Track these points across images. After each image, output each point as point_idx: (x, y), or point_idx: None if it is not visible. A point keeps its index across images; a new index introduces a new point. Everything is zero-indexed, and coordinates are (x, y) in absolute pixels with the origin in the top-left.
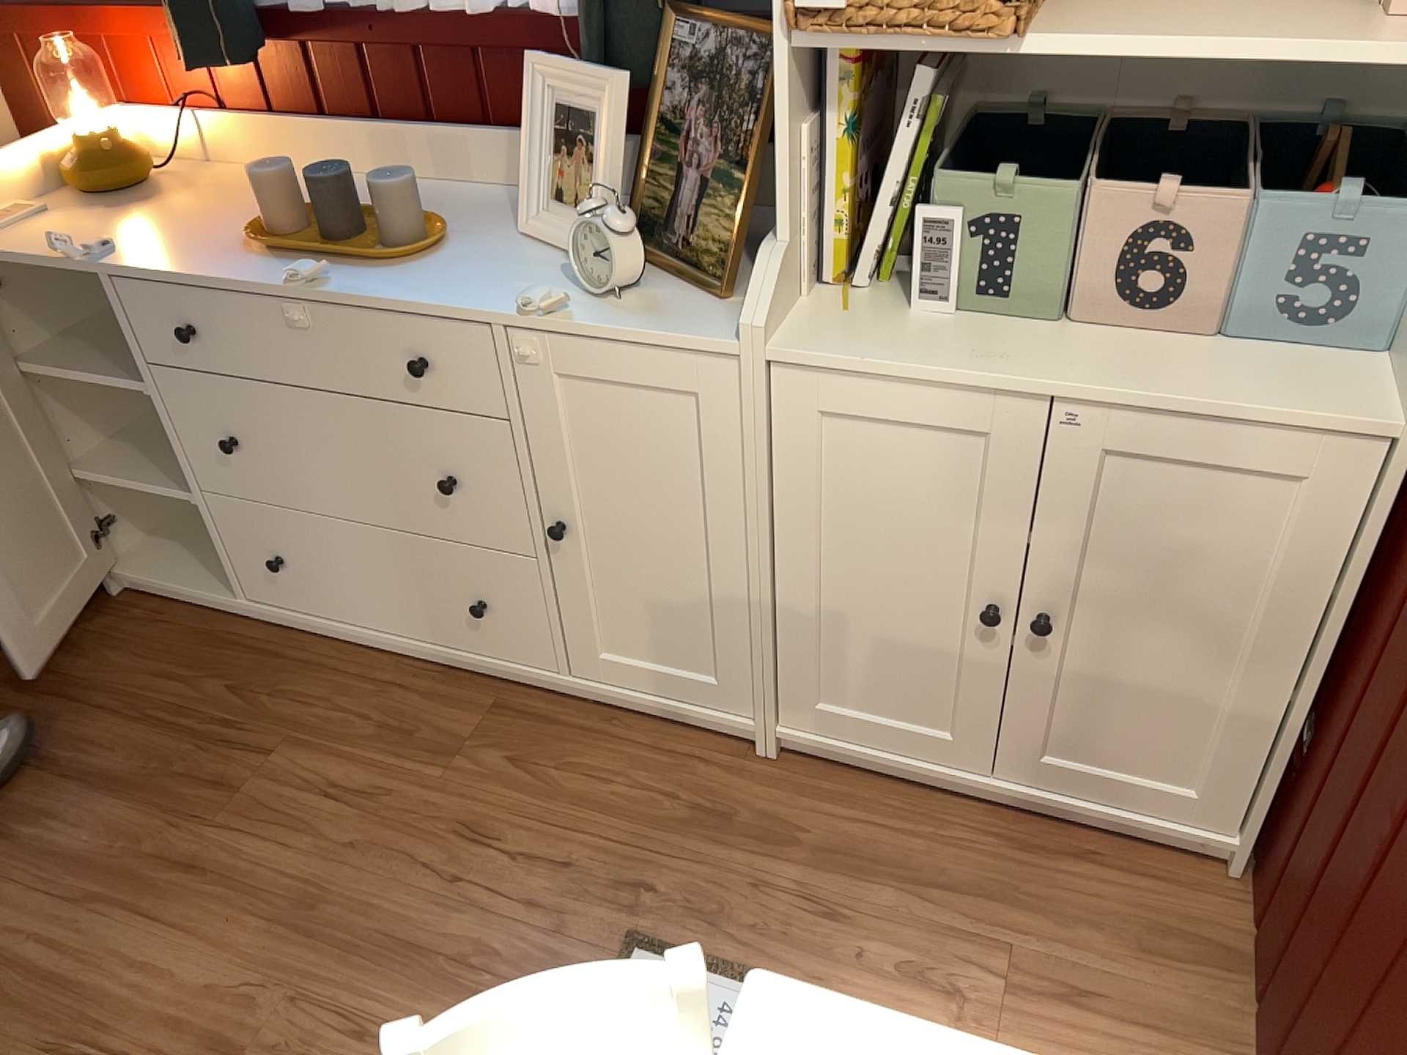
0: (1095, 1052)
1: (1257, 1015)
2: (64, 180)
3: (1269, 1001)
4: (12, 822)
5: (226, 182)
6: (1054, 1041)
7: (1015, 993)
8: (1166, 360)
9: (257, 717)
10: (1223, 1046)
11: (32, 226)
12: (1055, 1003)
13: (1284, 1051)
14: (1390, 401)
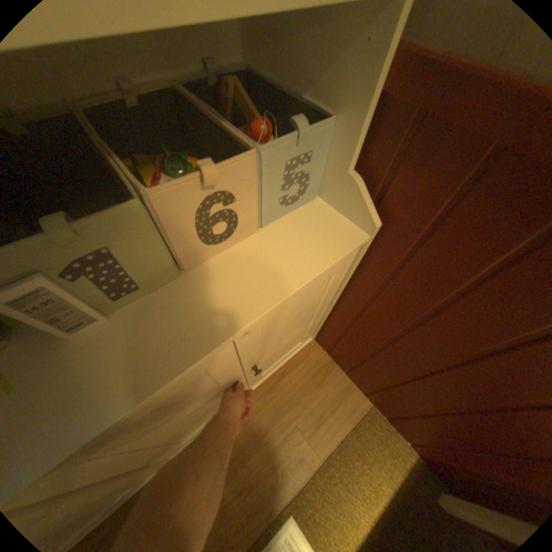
0: (336, 432)
1: (347, 376)
2: None
3: (350, 374)
4: None
5: None
6: (328, 442)
7: (310, 441)
8: (258, 266)
9: None
10: (350, 393)
11: None
12: (318, 431)
13: (372, 391)
14: (353, 228)
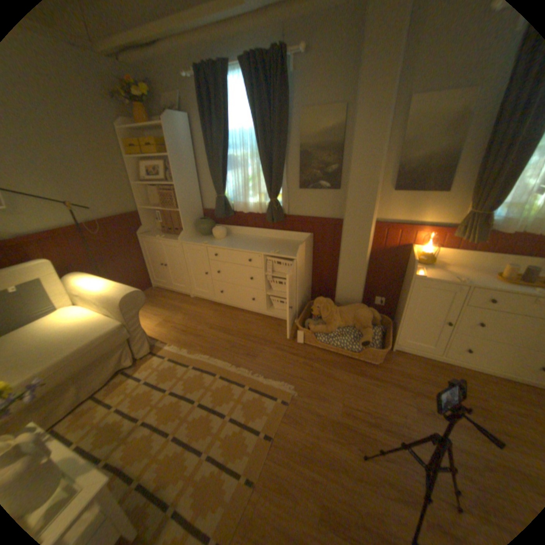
0: None
1: None
2: (422, 262)
3: None
4: (438, 416)
5: (451, 263)
6: None
7: None
8: None
9: (471, 390)
10: None
11: (429, 273)
12: None
13: None
14: None
